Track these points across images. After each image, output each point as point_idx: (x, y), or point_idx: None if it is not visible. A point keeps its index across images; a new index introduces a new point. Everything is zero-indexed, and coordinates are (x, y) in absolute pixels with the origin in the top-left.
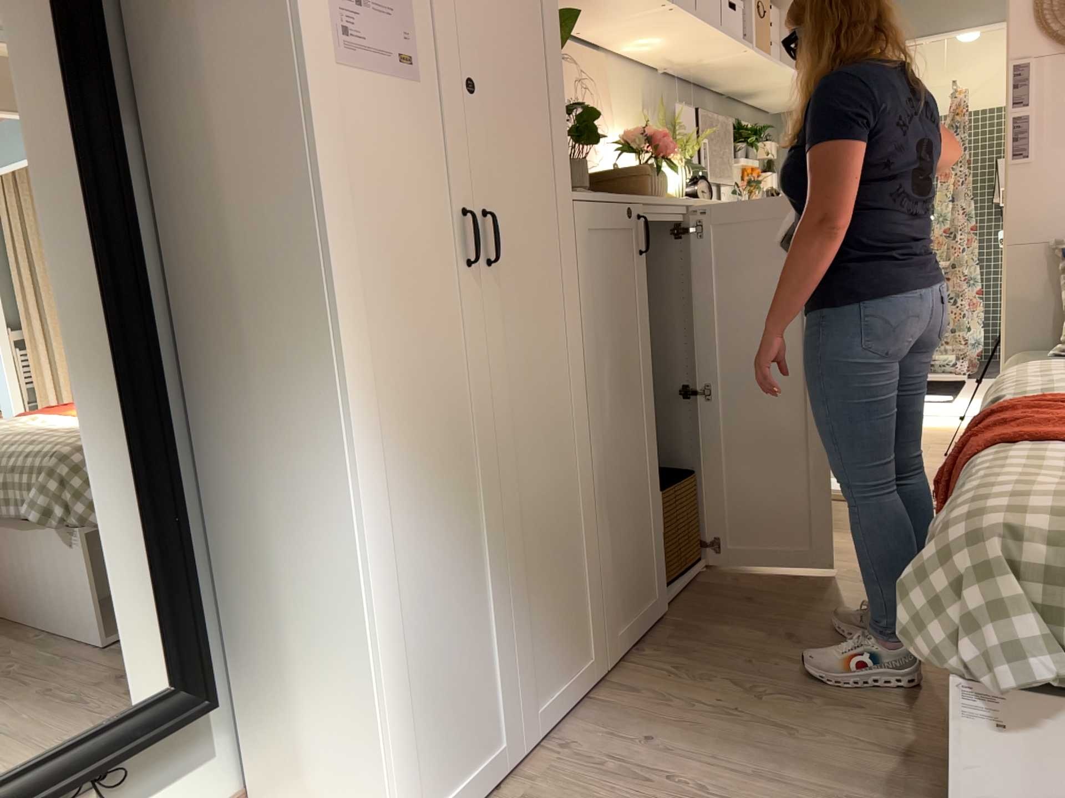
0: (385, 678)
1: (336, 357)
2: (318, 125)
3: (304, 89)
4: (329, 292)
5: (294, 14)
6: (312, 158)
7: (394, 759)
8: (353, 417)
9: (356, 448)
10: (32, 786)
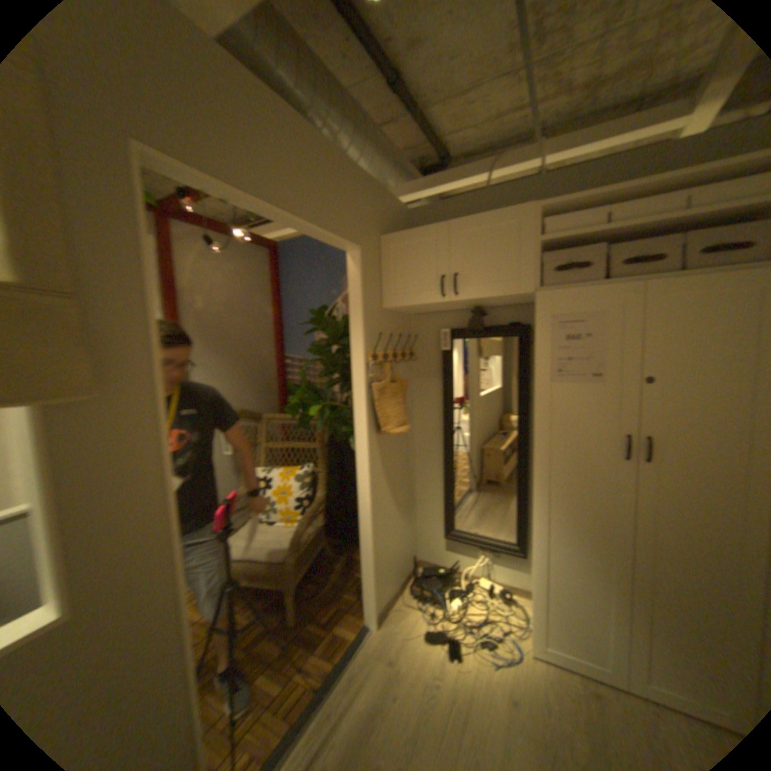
0: (538, 588)
1: (534, 478)
2: (540, 405)
3: (535, 395)
4: (534, 458)
5: (535, 372)
6: (535, 416)
7: (538, 616)
8: (539, 499)
9: (539, 509)
10: (476, 541)
